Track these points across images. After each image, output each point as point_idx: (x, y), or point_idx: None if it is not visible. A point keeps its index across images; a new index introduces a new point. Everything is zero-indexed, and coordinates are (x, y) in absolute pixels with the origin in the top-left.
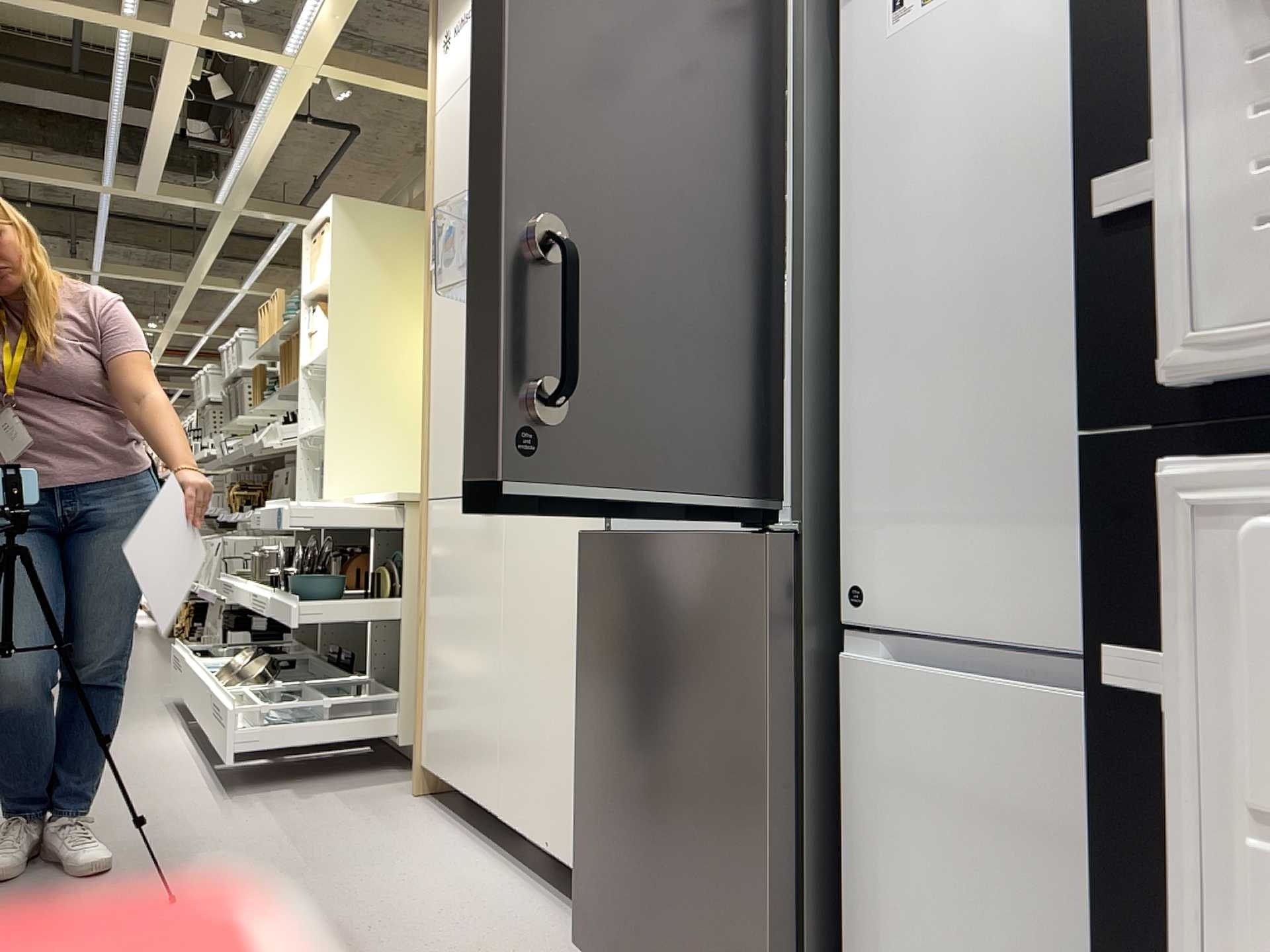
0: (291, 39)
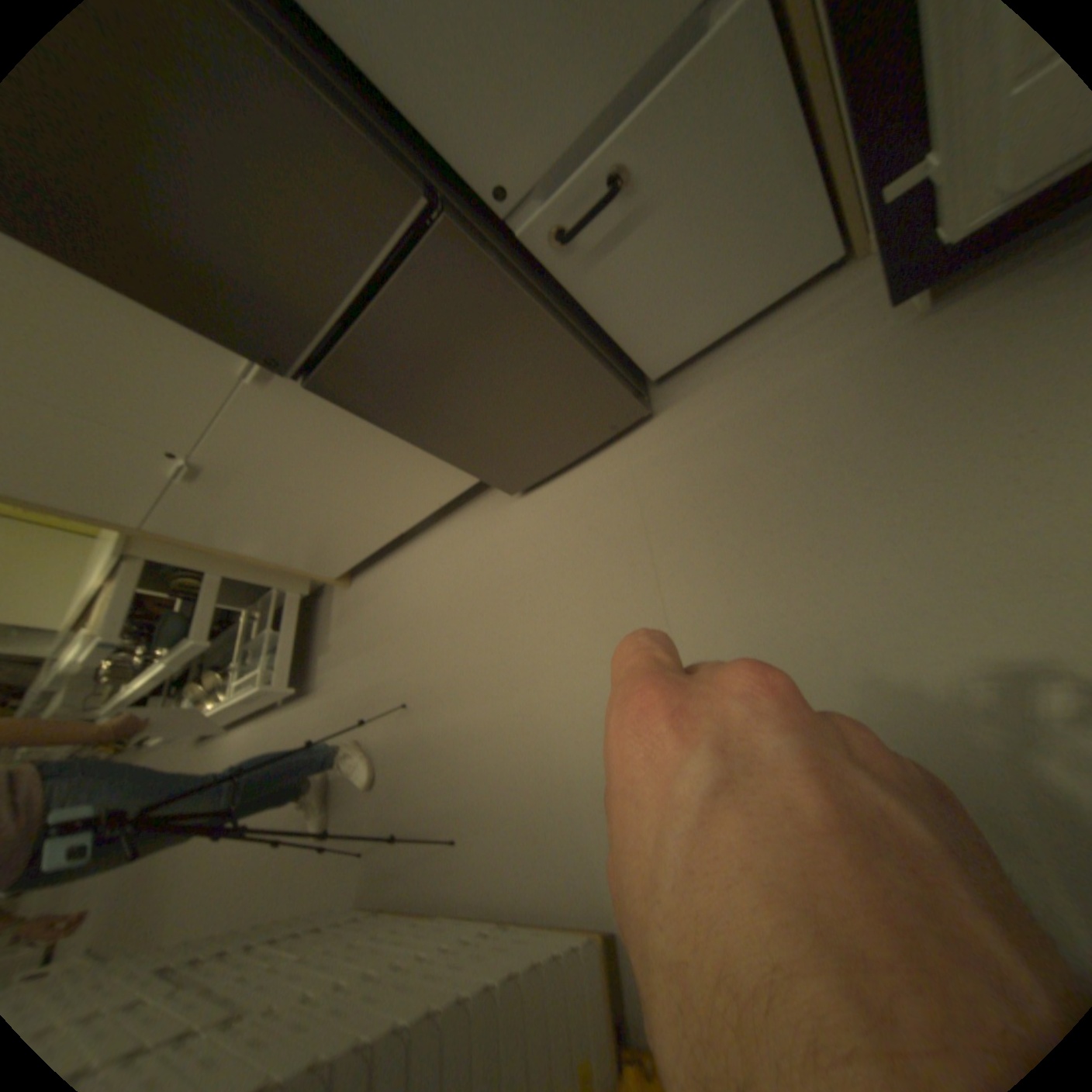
0: None
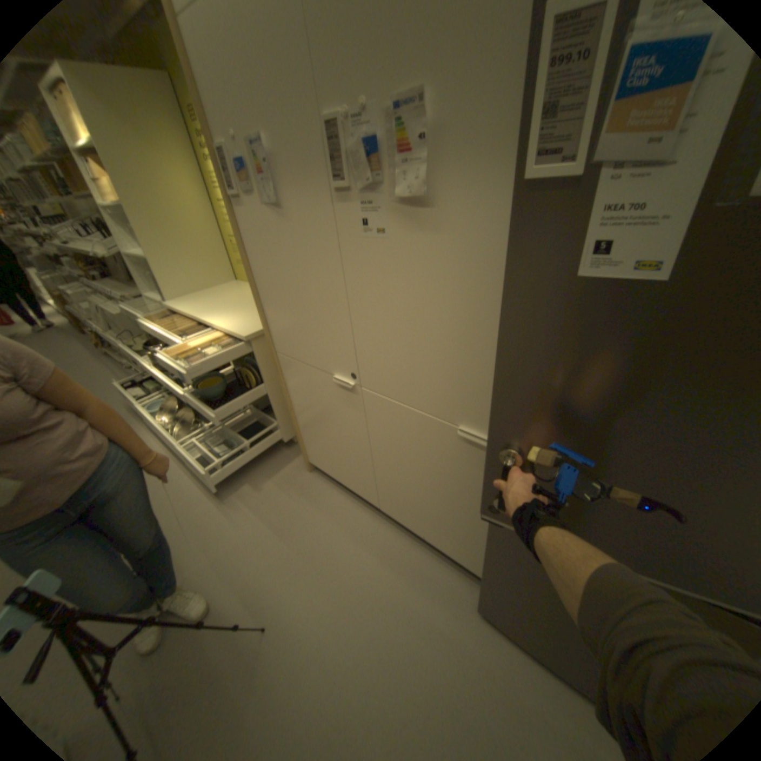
0: None
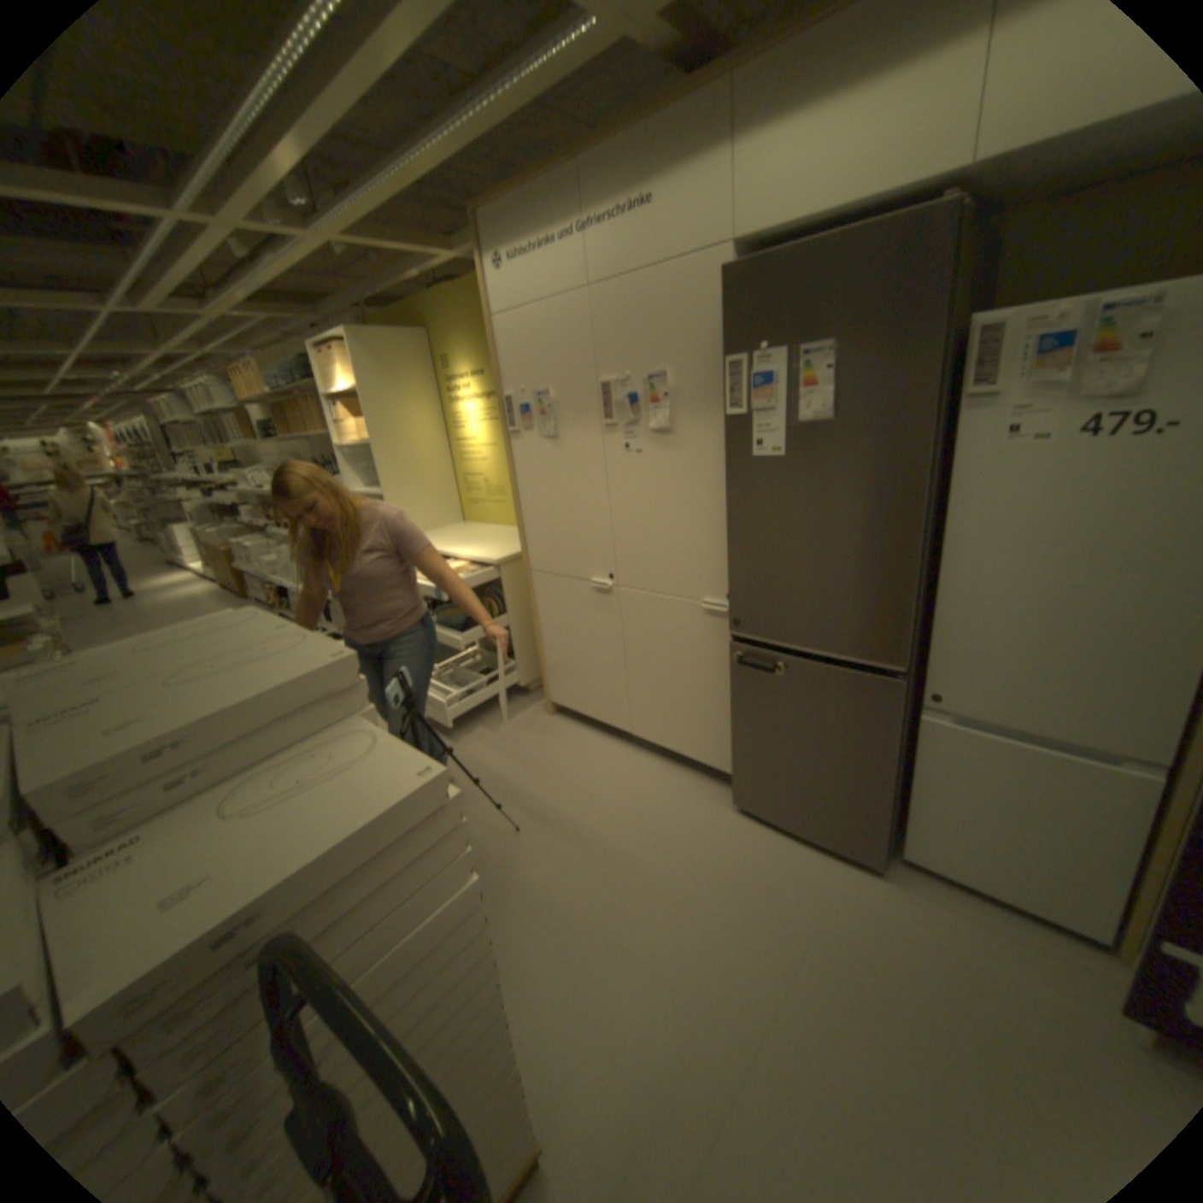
0: (319, 222)
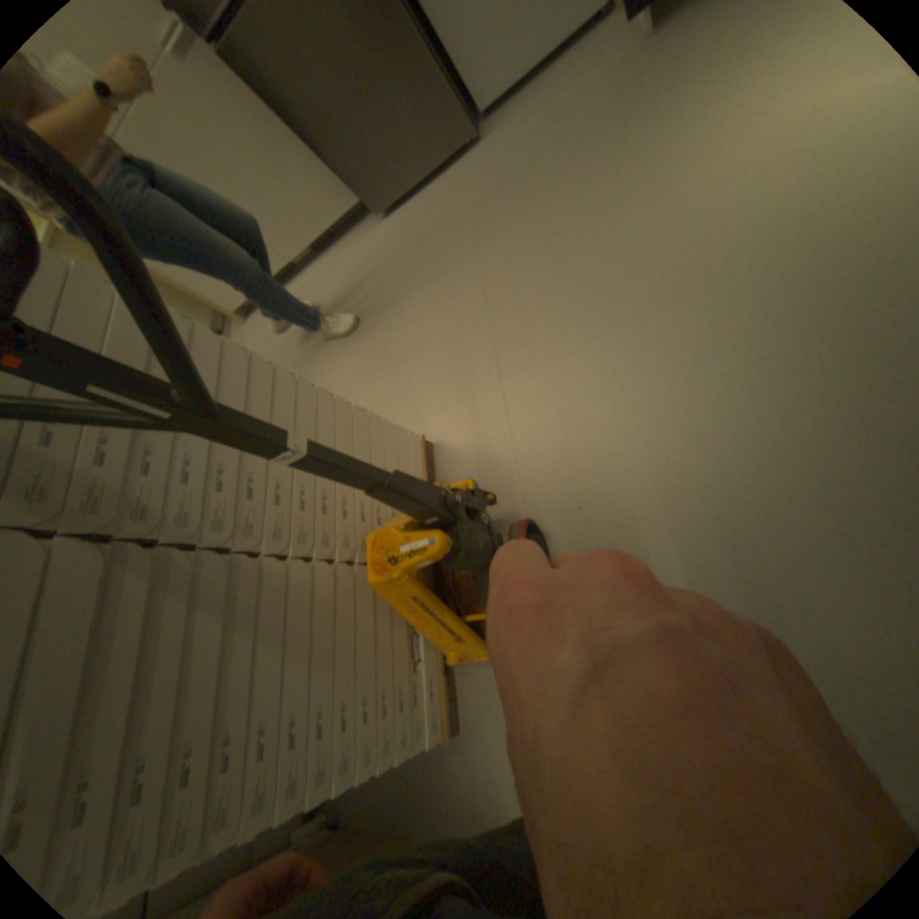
0: None
